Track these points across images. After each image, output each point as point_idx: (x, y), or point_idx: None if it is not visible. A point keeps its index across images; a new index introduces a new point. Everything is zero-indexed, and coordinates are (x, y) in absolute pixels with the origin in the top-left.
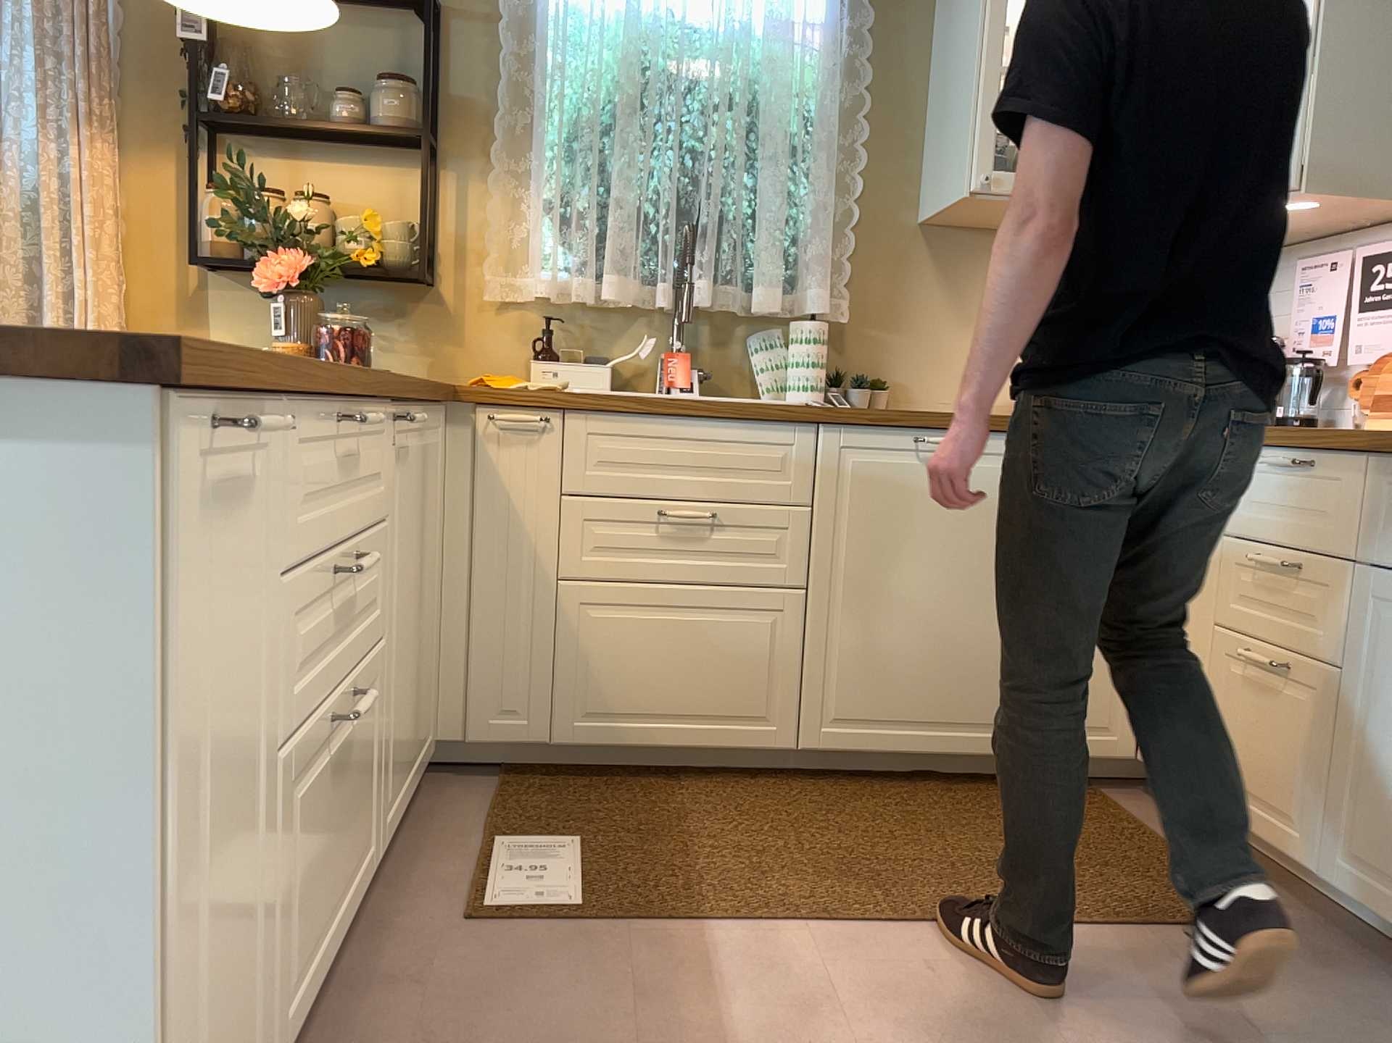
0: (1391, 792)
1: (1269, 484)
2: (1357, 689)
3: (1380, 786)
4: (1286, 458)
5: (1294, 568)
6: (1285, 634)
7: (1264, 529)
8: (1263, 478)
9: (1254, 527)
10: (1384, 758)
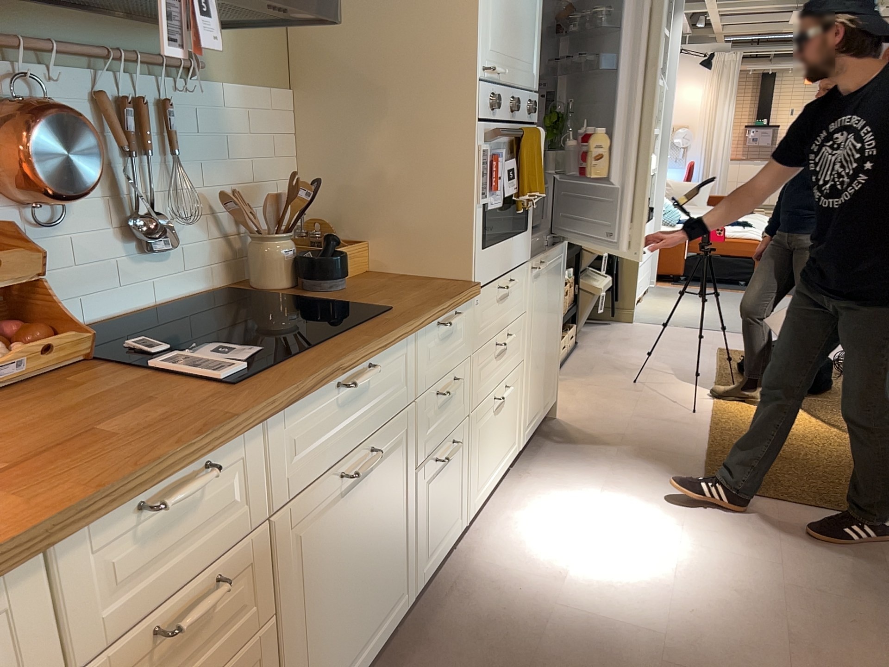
0: (322, 640)
1: (134, 542)
2: (287, 612)
3: (315, 648)
4: (162, 488)
5: (227, 583)
6: (207, 666)
7: (143, 601)
8: (117, 545)
9: (124, 615)
10: (314, 628)
